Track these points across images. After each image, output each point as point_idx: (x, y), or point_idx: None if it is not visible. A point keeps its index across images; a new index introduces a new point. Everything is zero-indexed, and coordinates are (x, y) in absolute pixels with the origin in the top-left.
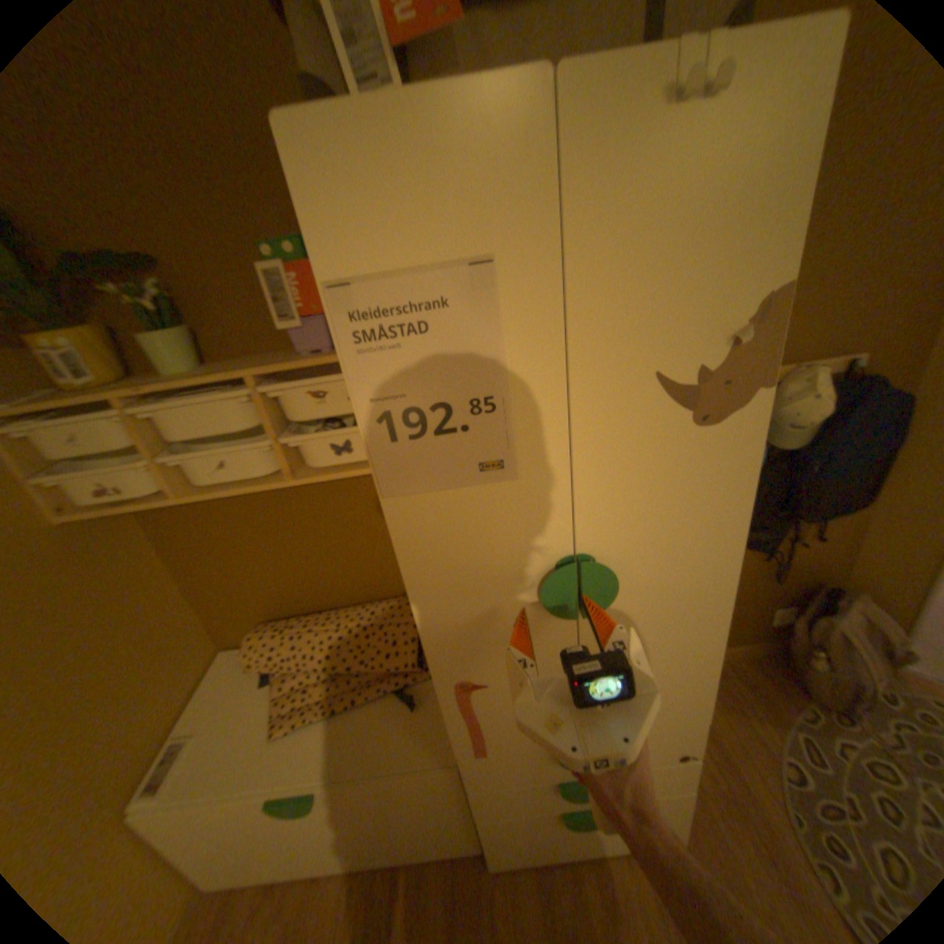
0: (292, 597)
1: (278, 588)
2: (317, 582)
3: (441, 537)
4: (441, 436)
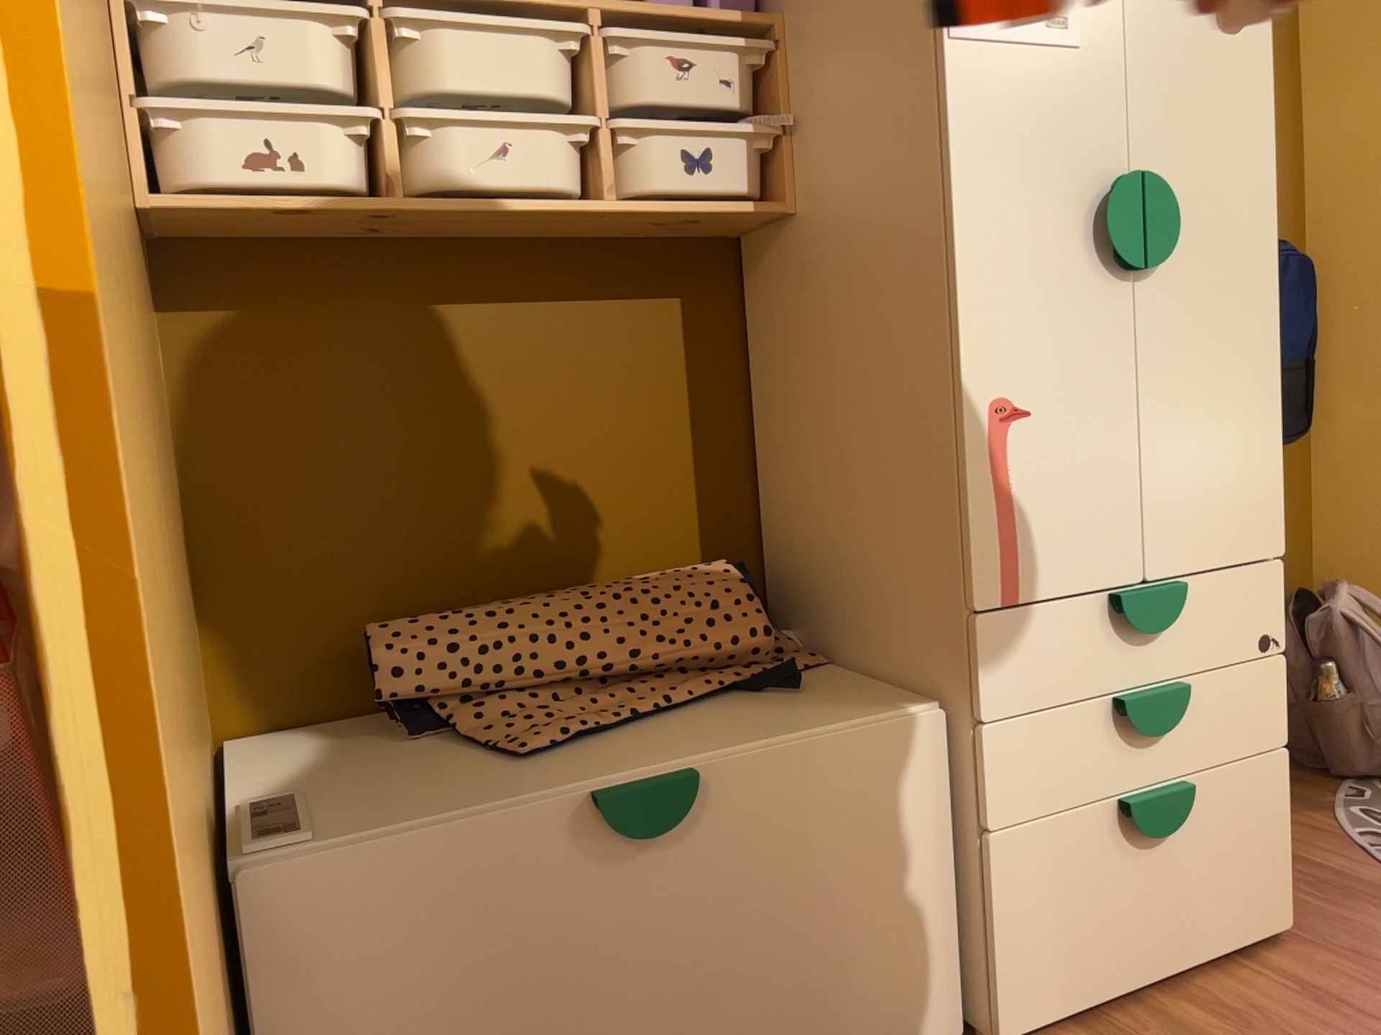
0: (447, 575)
1: (420, 547)
2: (509, 536)
3: (1000, 114)
4: None
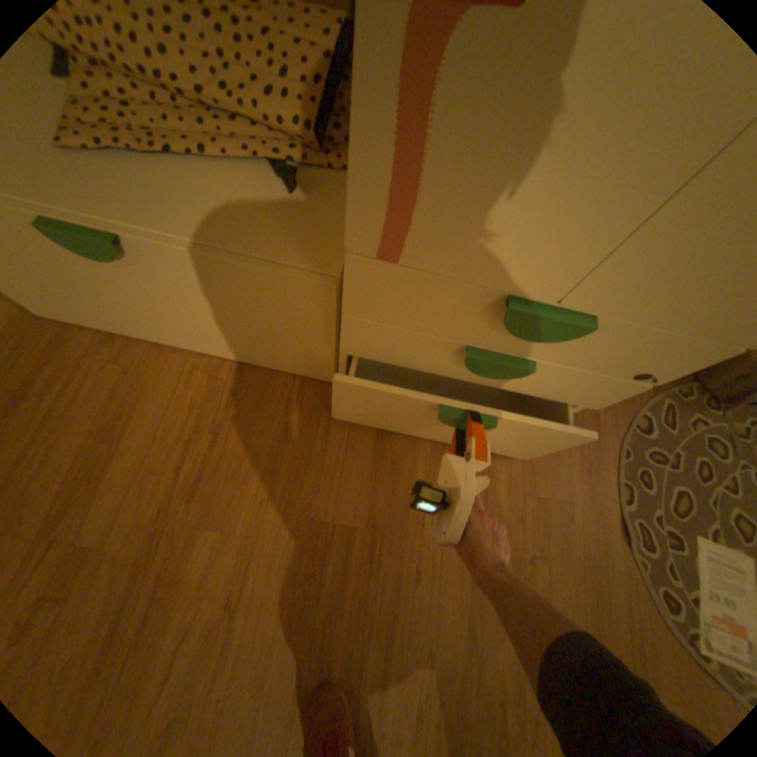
0: None
1: None
2: None
3: None
4: None
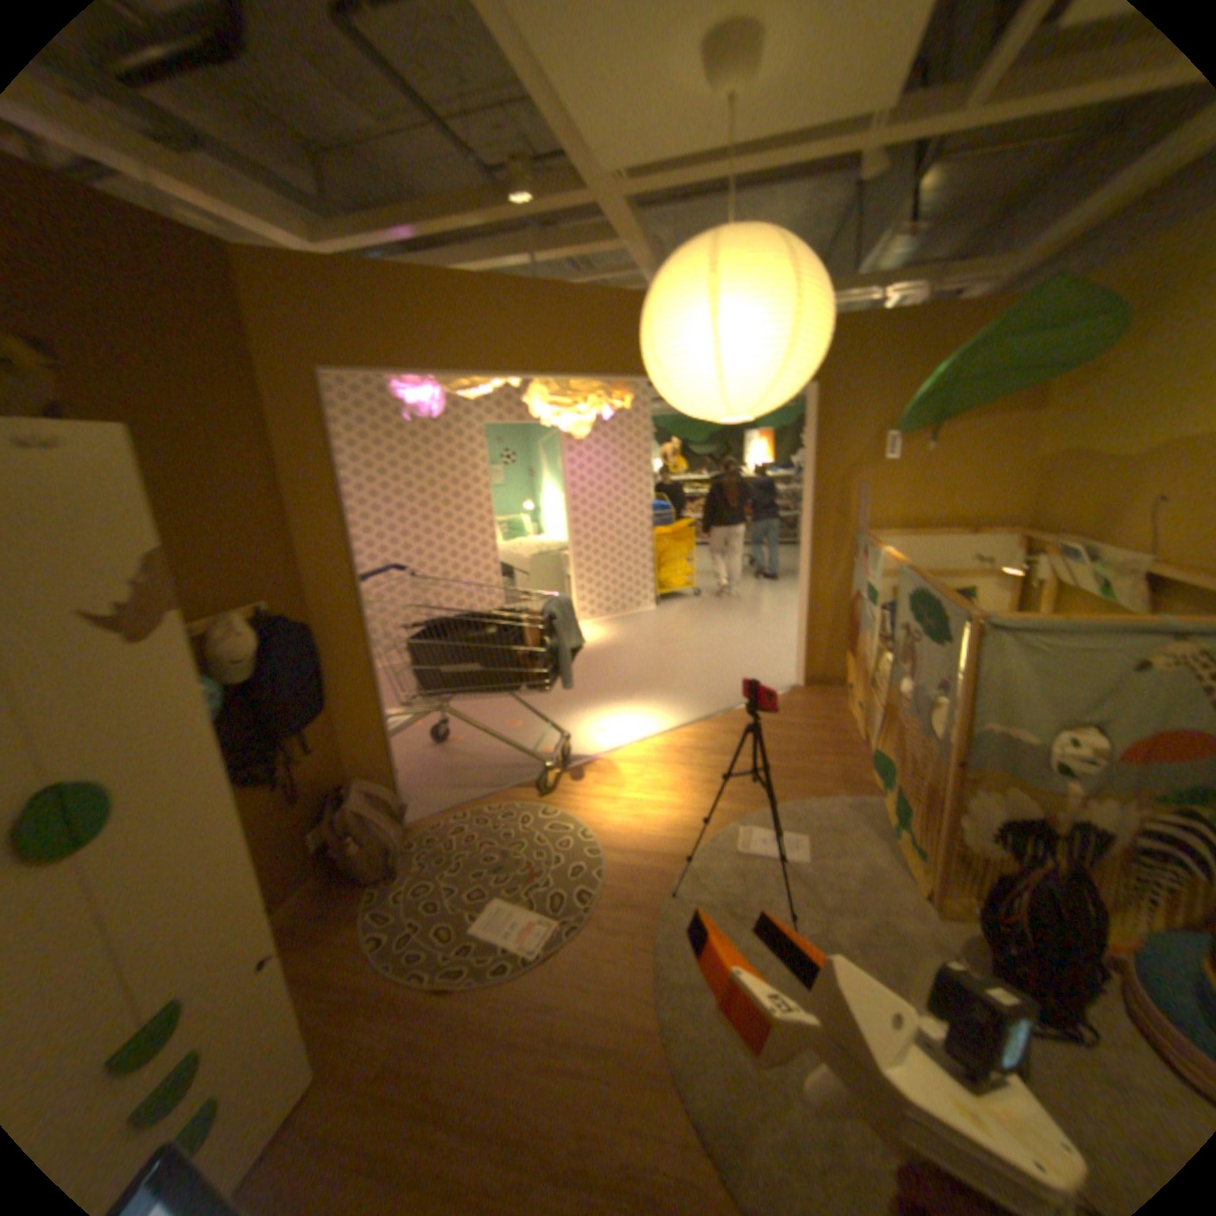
0: None
1: None
2: None
3: None
4: None
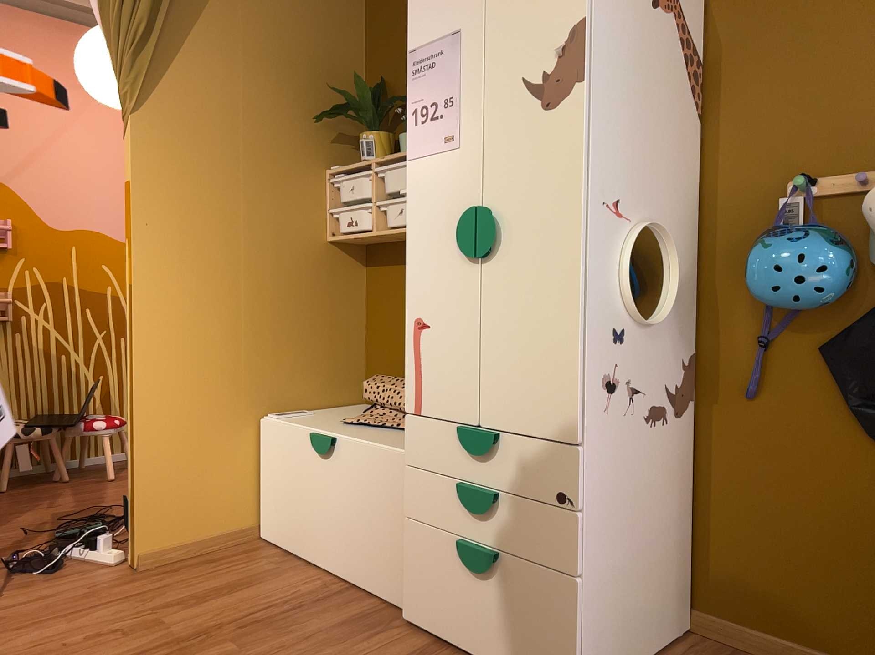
0: None
1: None
2: None
3: (424, 187)
4: (432, 122)
